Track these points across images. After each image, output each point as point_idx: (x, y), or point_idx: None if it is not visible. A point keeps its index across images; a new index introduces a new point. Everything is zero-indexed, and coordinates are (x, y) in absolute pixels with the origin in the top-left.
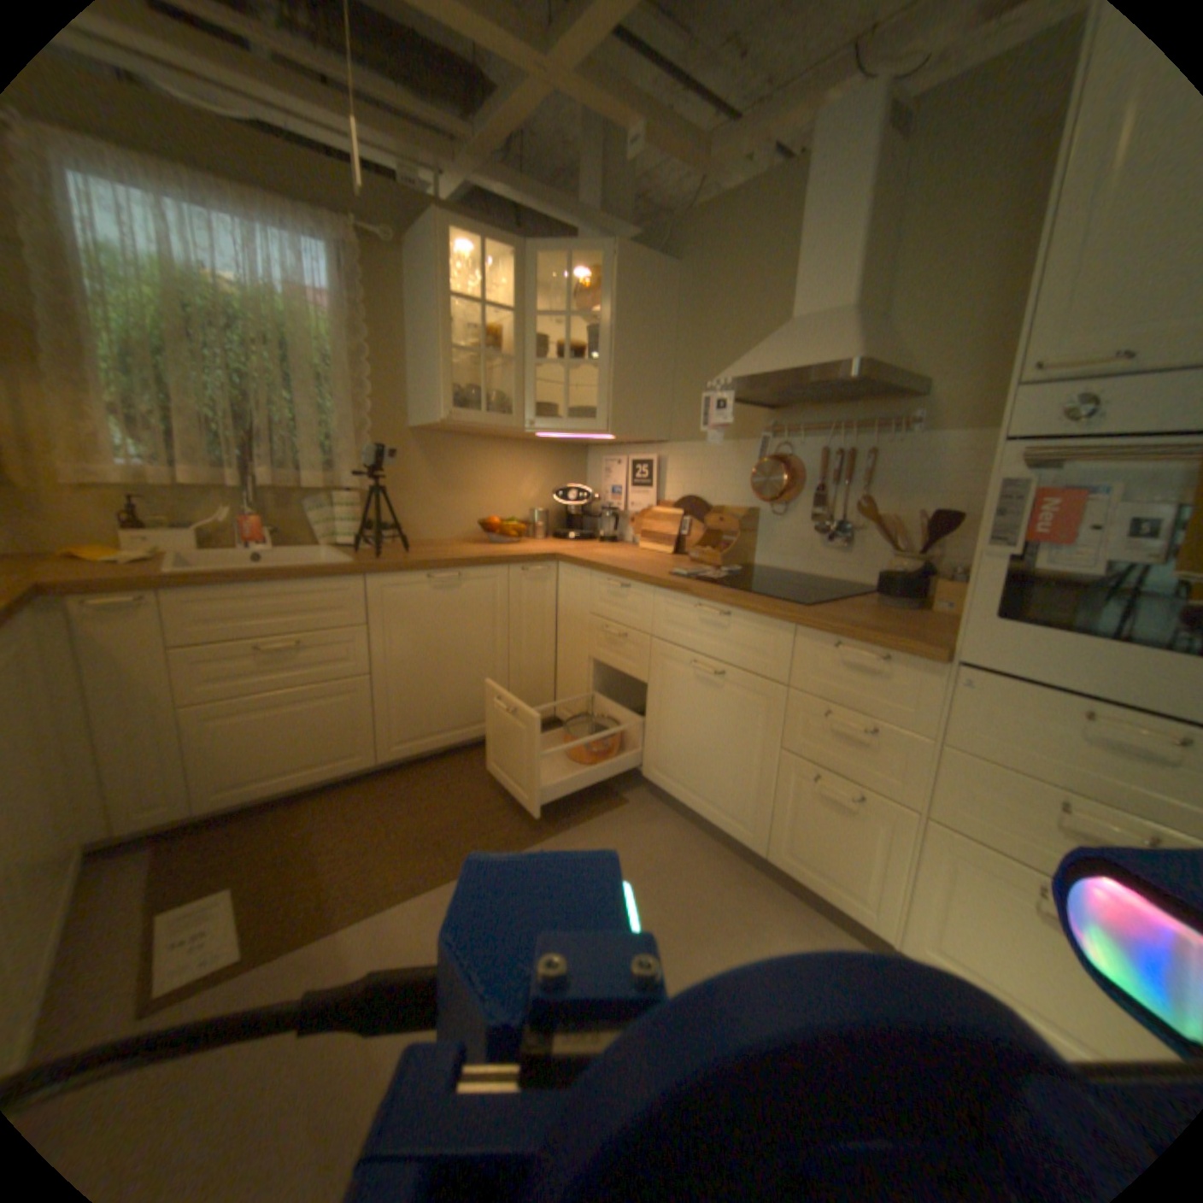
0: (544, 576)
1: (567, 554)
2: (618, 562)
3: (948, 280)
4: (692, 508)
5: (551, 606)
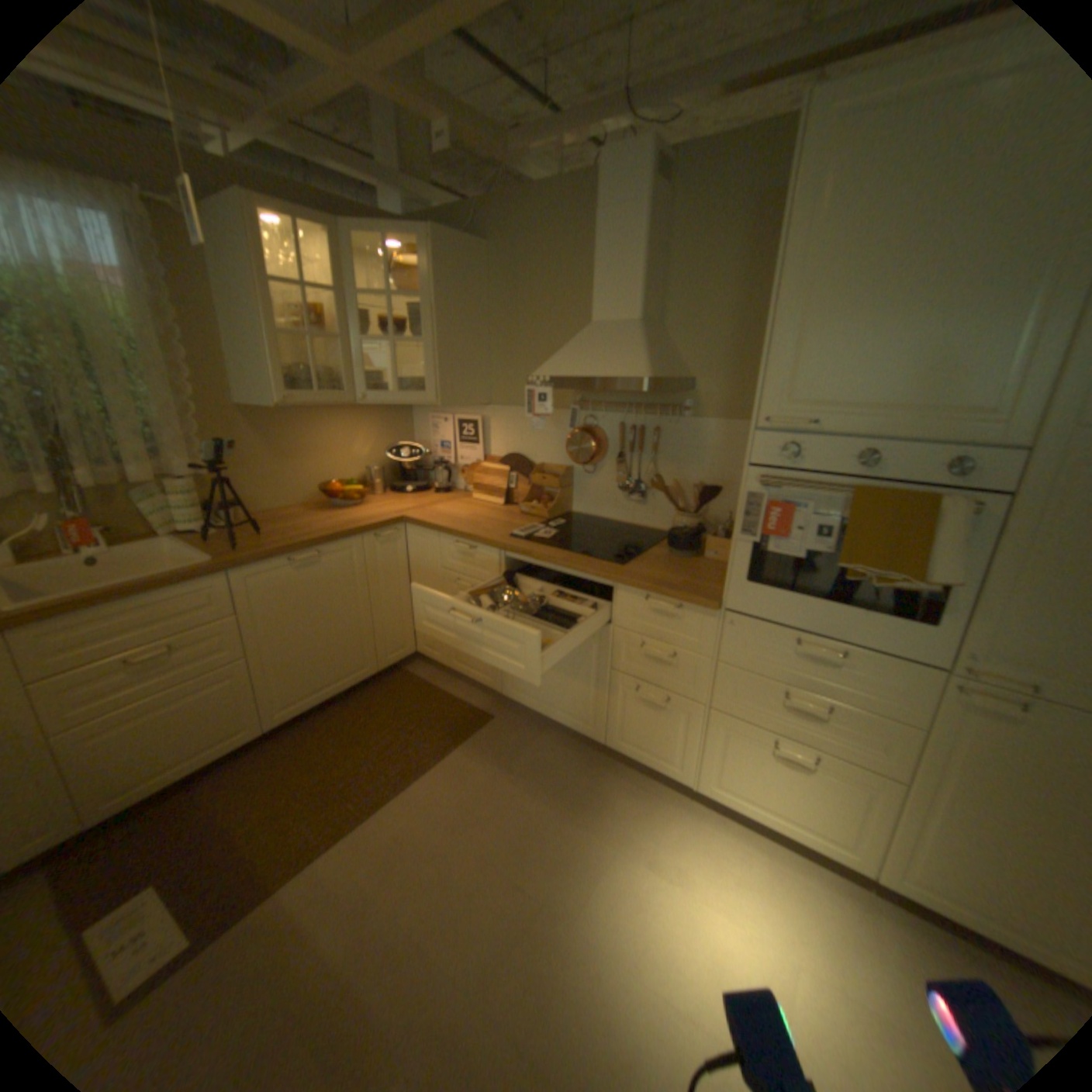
0: (396, 537)
1: (414, 517)
2: (464, 524)
3: (703, 304)
4: (517, 466)
5: (404, 561)
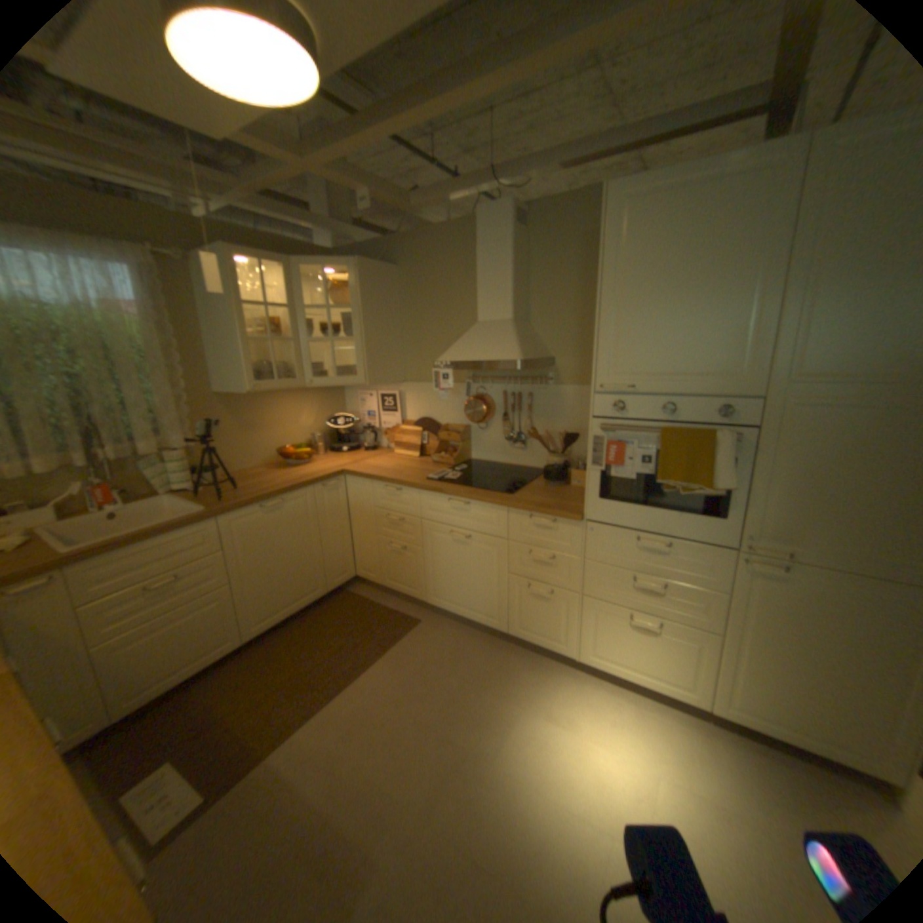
0: (337, 486)
1: (351, 469)
2: (390, 472)
3: (555, 306)
4: (427, 426)
5: (344, 504)
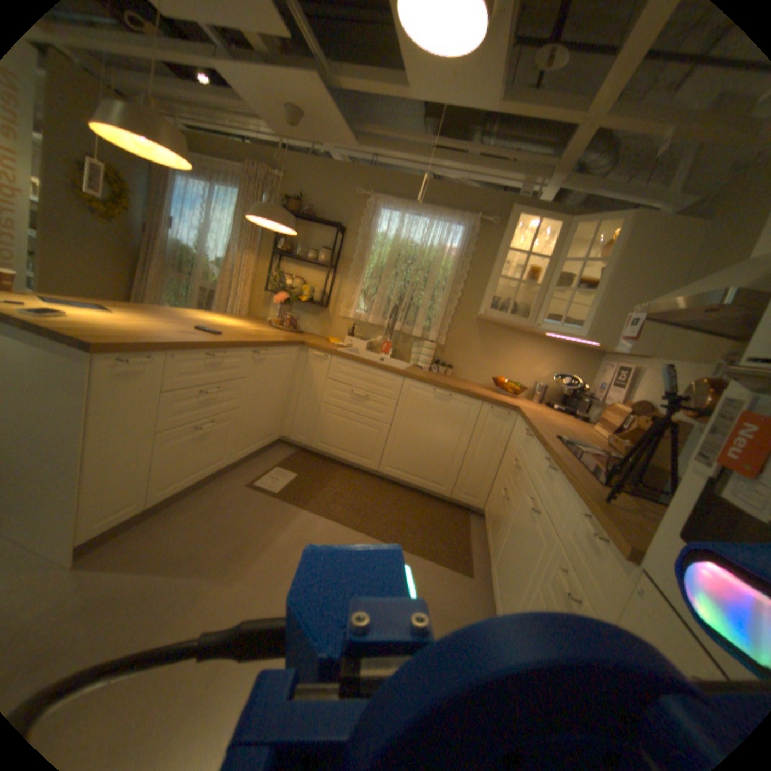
0: (507, 419)
1: (524, 410)
2: (545, 424)
3: None
4: (643, 413)
5: (506, 440)
